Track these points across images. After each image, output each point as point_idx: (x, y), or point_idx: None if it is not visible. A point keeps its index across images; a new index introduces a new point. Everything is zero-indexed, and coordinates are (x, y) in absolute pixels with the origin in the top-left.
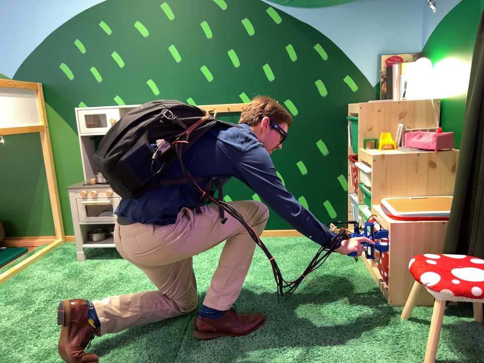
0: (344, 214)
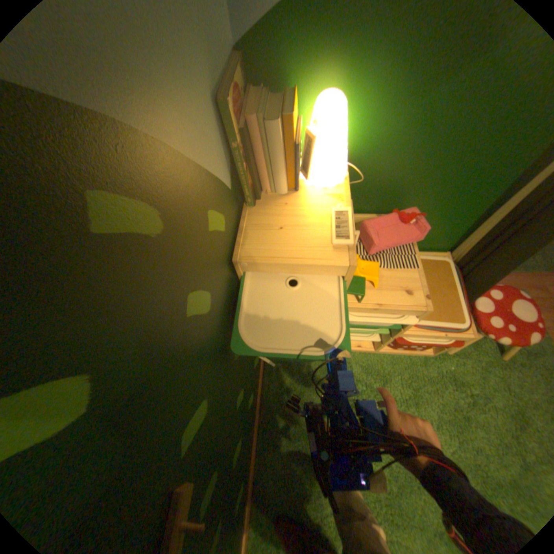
0: None
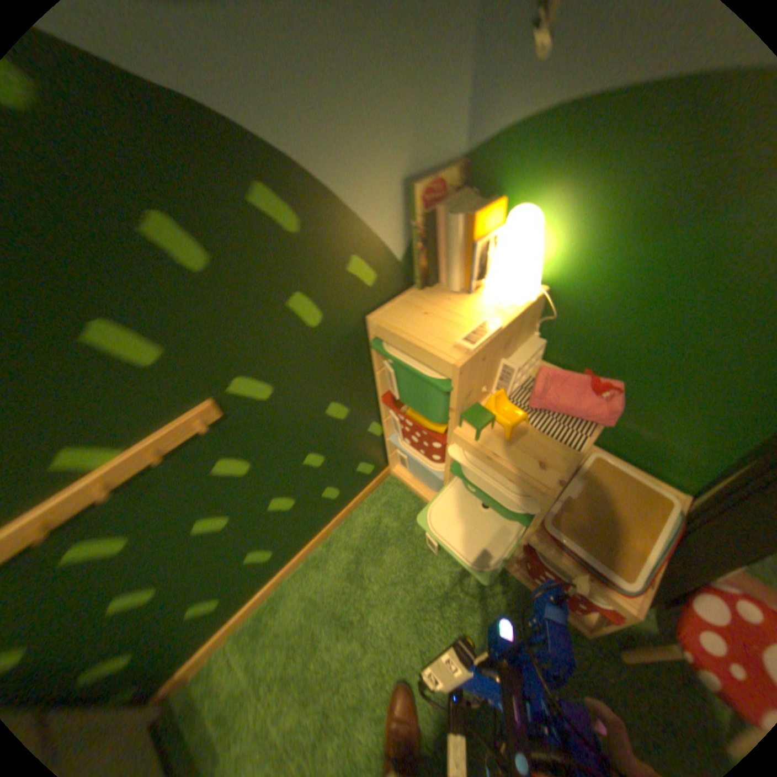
0: (388, 456)
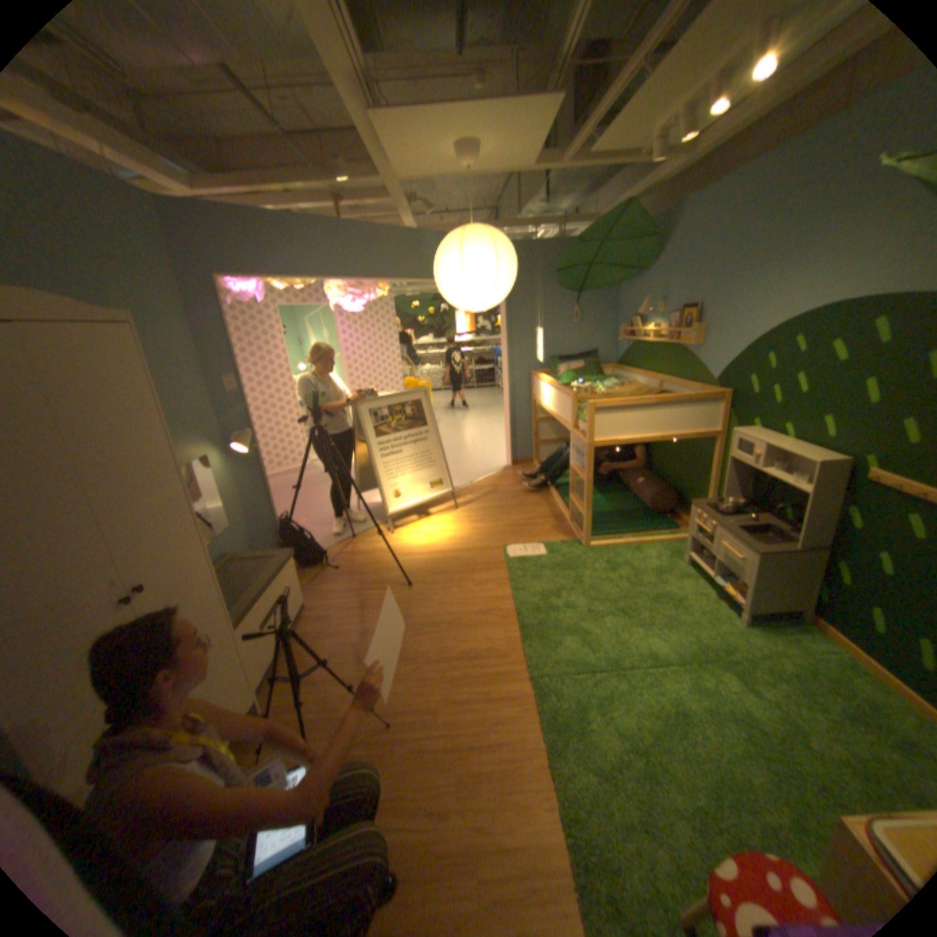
0: None
